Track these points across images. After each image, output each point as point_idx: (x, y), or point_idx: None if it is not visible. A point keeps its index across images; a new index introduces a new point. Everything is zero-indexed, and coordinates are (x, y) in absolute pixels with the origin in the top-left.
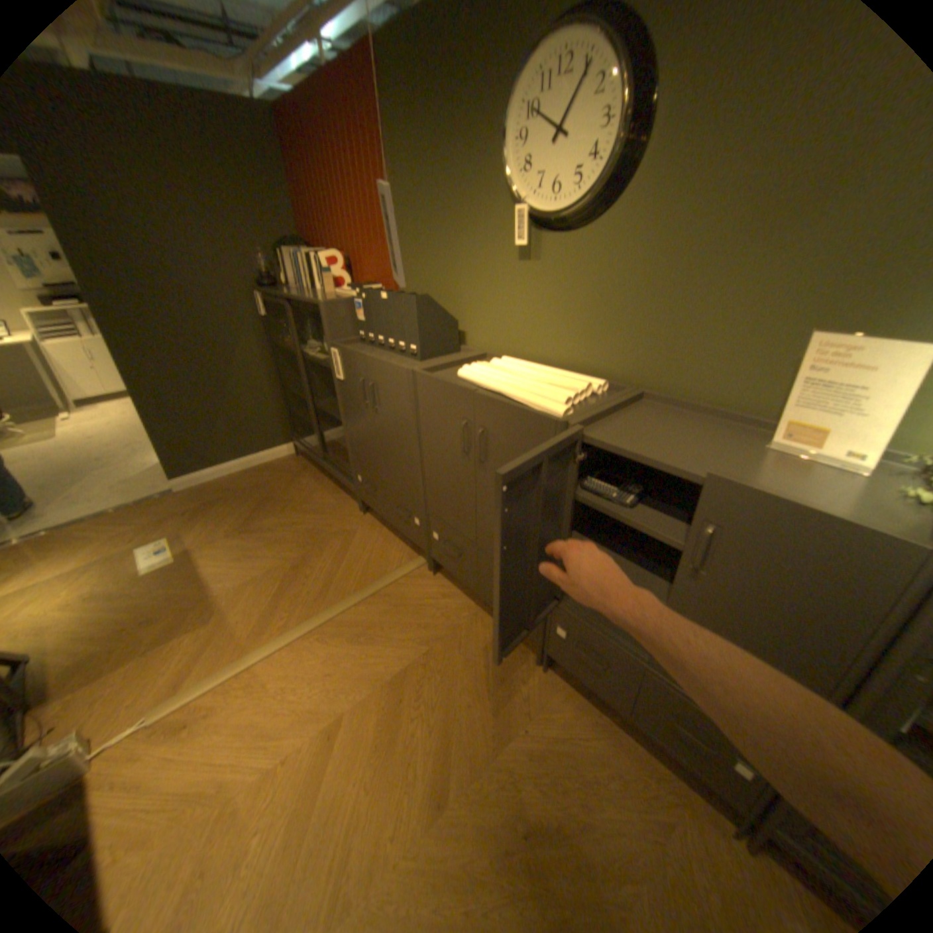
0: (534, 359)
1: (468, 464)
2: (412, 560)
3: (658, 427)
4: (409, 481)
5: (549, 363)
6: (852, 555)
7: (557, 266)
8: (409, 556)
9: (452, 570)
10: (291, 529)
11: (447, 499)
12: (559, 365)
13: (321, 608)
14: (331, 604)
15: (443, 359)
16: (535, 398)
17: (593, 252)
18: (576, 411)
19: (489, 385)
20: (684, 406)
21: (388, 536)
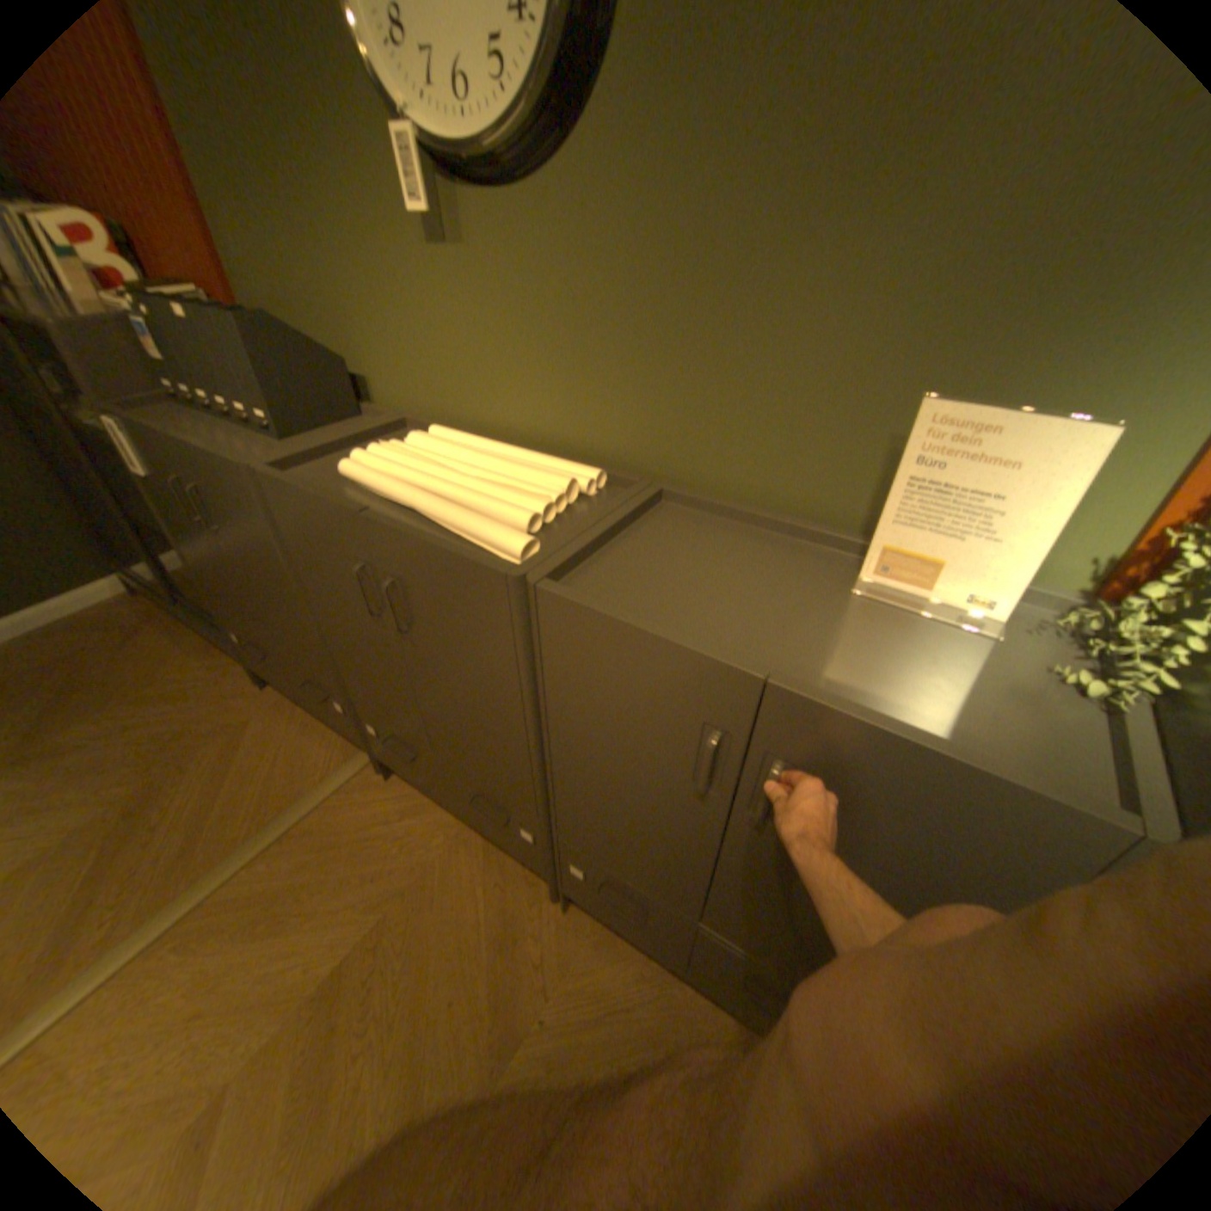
0: (489, 426)
1: (388, 631)
2: (352, 759)
3: (689, 561)
4: (311, 648)
5: (515, 433)
6: (1017, 833)
7: (496, 253)
8: (348, 752)
9: (412, 777)
10: (127, 738)
11: (375, 680)
12: (530, 437)
13: (187, 884)
14: (206, 872)
15: (330, 432)
16: (474, 521)
17: (553, 225)
18: (547, 544)
19: (396, 492)
20: (730, 512)
21: (311, 721)
